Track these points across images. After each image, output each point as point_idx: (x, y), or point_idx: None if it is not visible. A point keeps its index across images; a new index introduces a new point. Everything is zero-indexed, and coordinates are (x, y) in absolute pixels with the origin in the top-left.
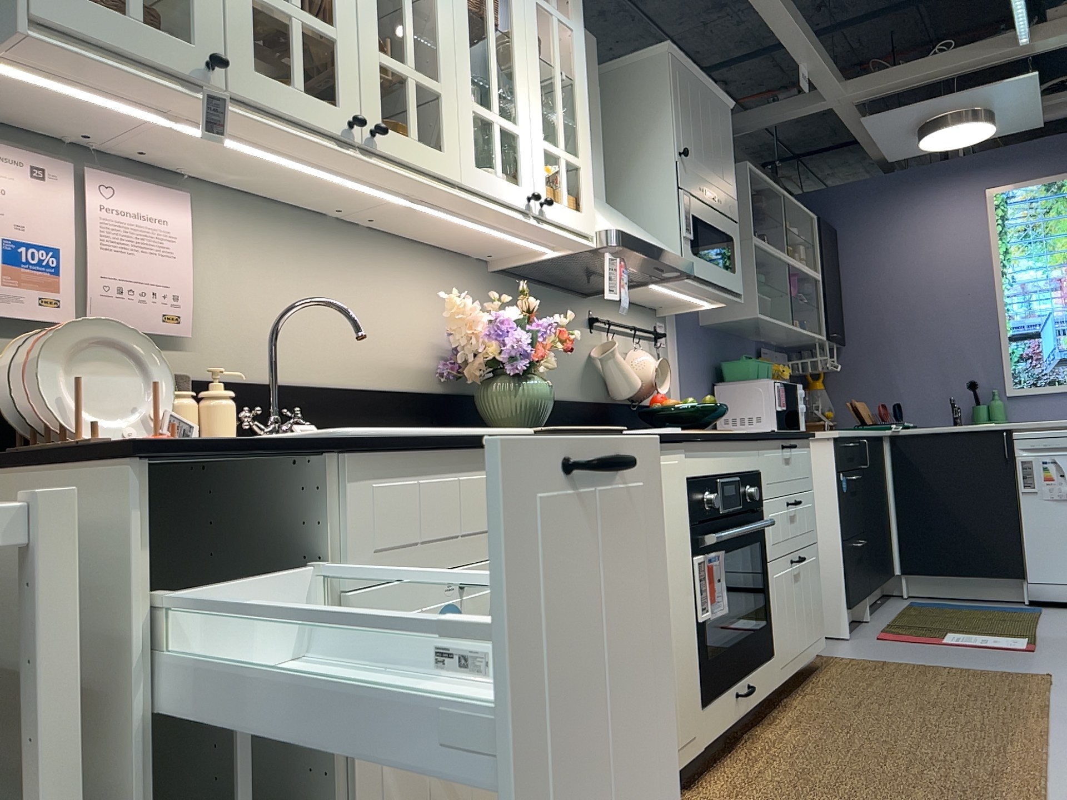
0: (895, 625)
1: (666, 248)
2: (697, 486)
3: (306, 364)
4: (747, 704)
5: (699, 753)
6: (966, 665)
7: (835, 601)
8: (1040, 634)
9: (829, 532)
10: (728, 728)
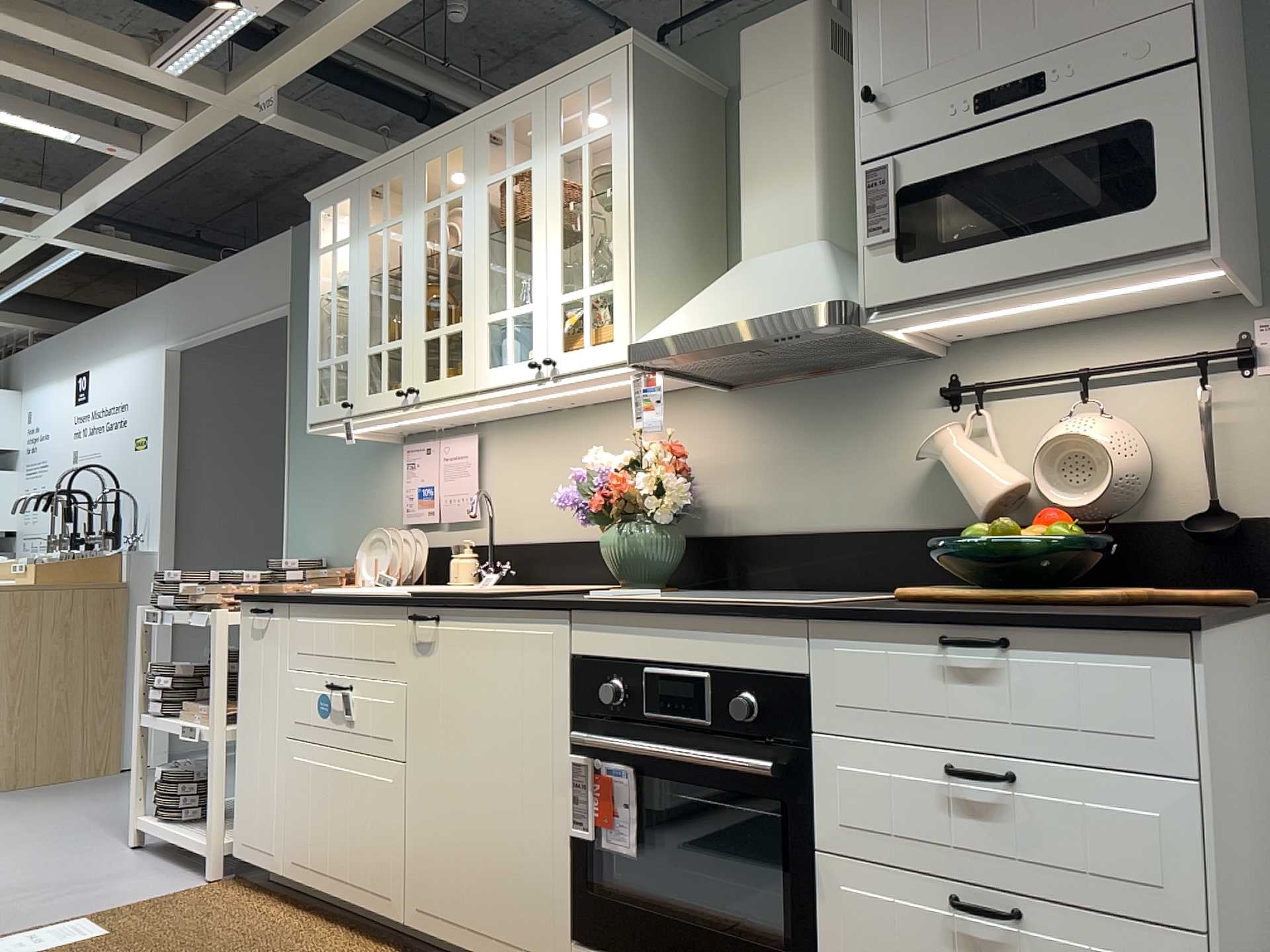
0: None
1: (779, 303)
2: (595, 668)
3: (543, 526)
4: None
5: None
6: None
7: None
8: None
9: None
10: None
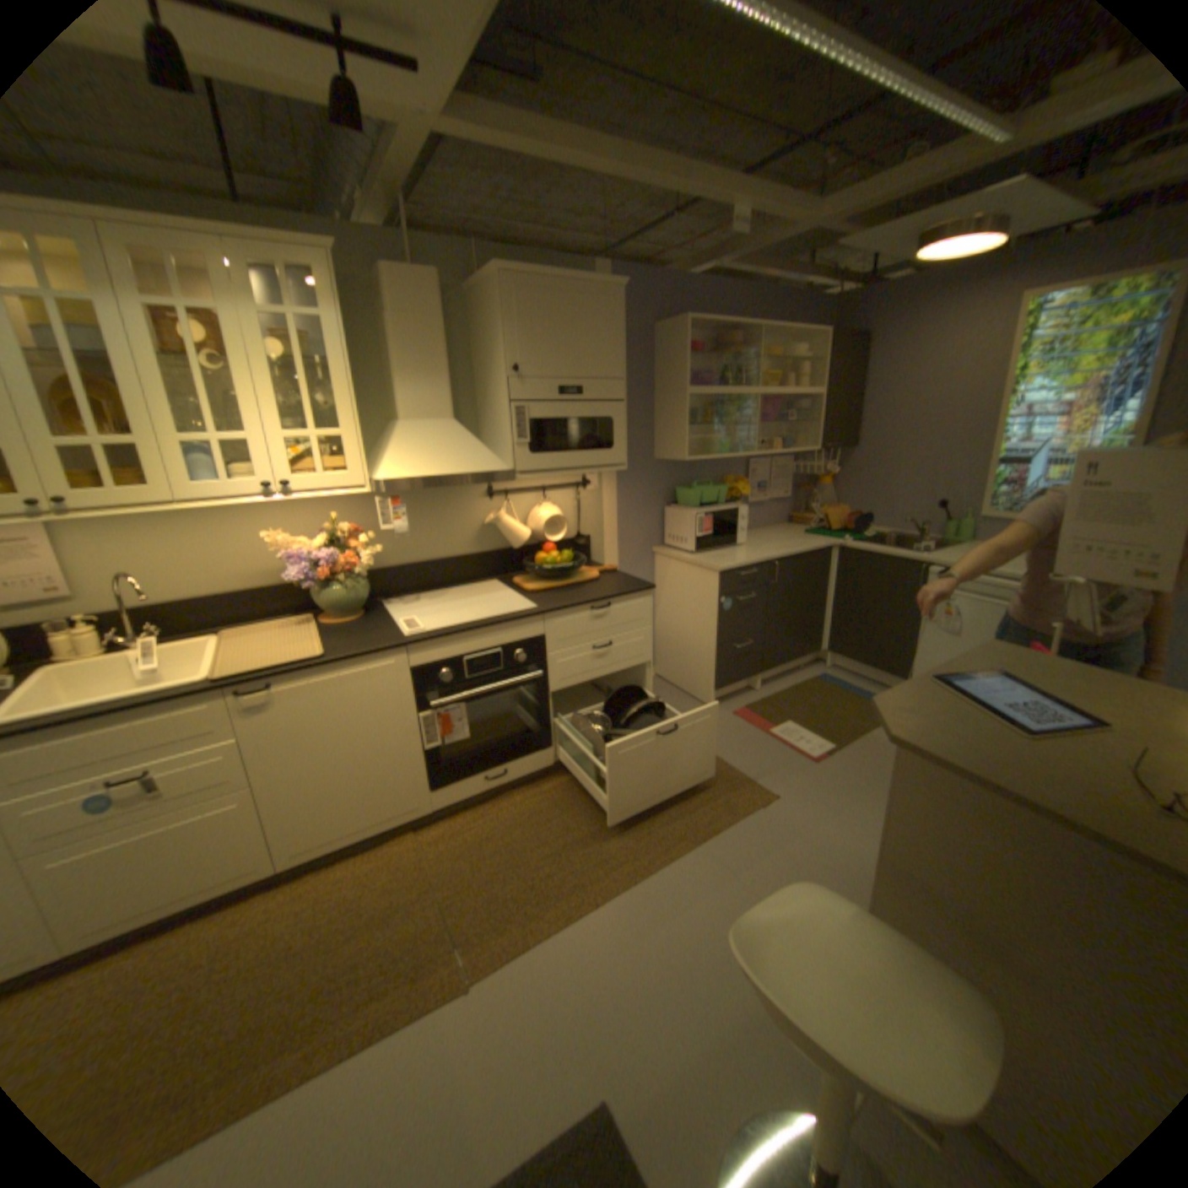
0: (764, 703)
1: (475, 466)
2: (428, 669)
3: (176, 588)
4: (500, 781)
5: (425, 815)
6: (742, 765)
7: (707, 683)
8: (856, 744)
9: (709, 638)
10: (471, 797)
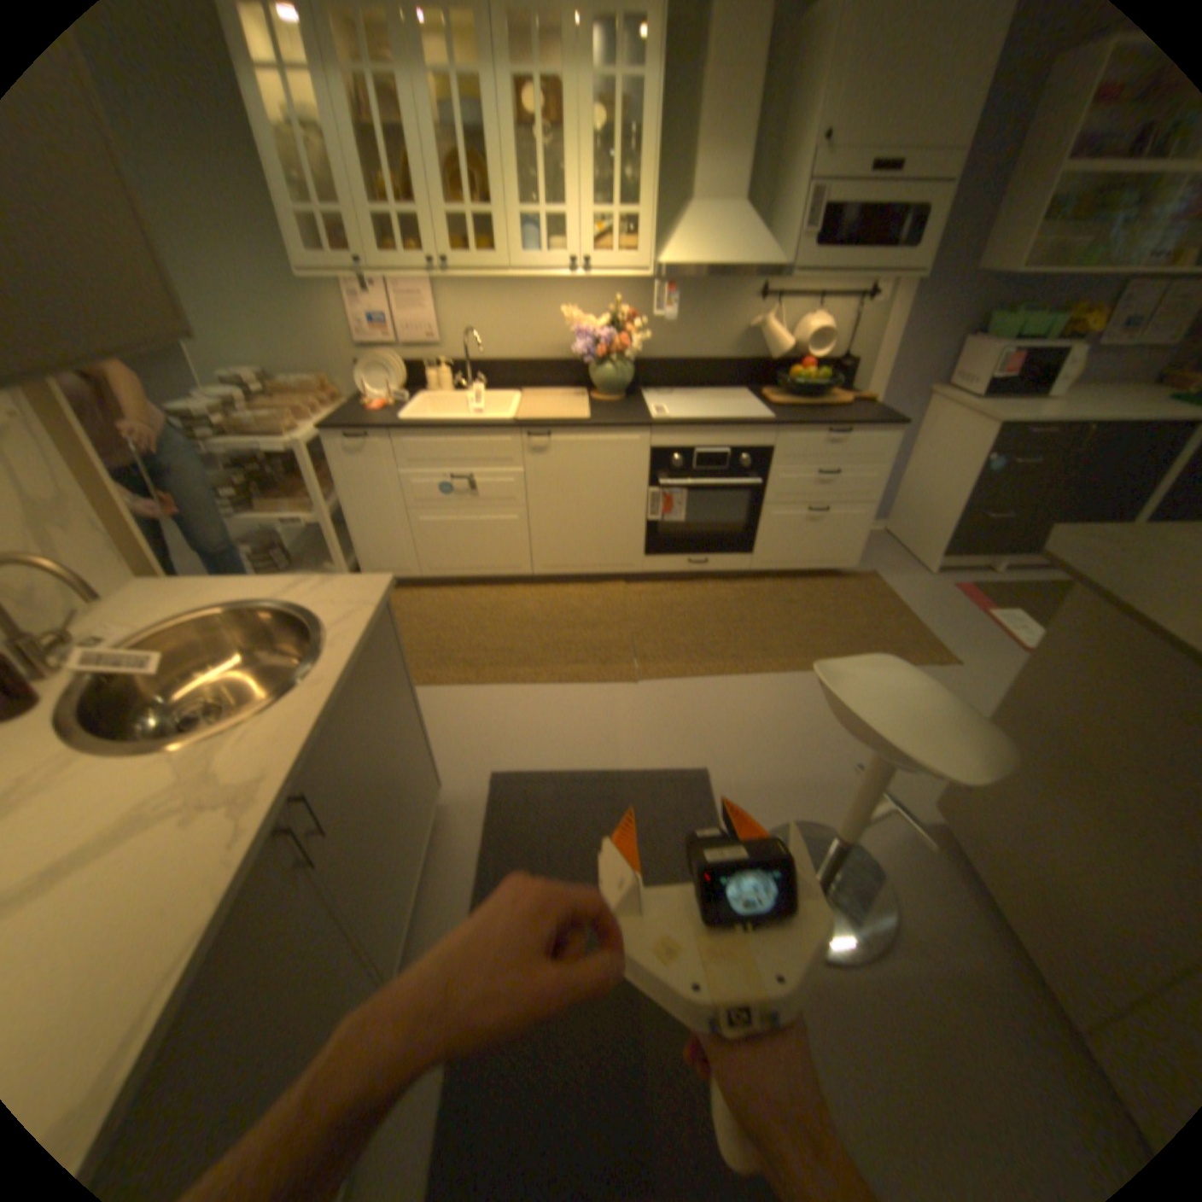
0: (1000, 585)
1: (754, 255)
2: (664, 451)
3: (499, 347)
4: (700, 567)
5: (636, 572)
6: (937, 628)
7: (939, 546)
8: None
9: (960, 497)
10: (674, 571)
